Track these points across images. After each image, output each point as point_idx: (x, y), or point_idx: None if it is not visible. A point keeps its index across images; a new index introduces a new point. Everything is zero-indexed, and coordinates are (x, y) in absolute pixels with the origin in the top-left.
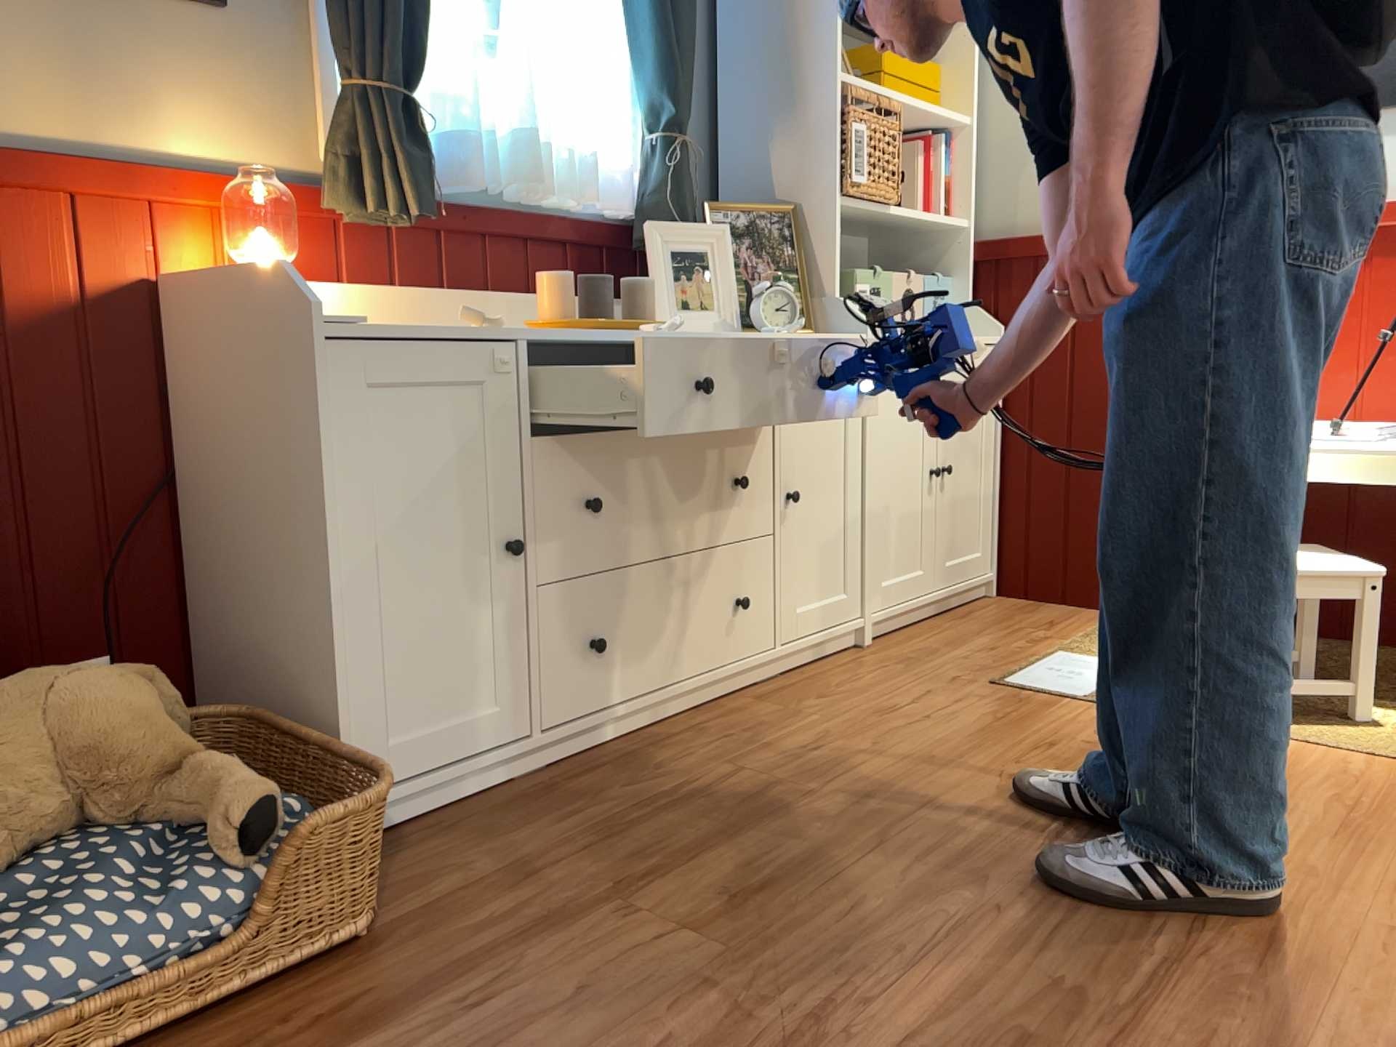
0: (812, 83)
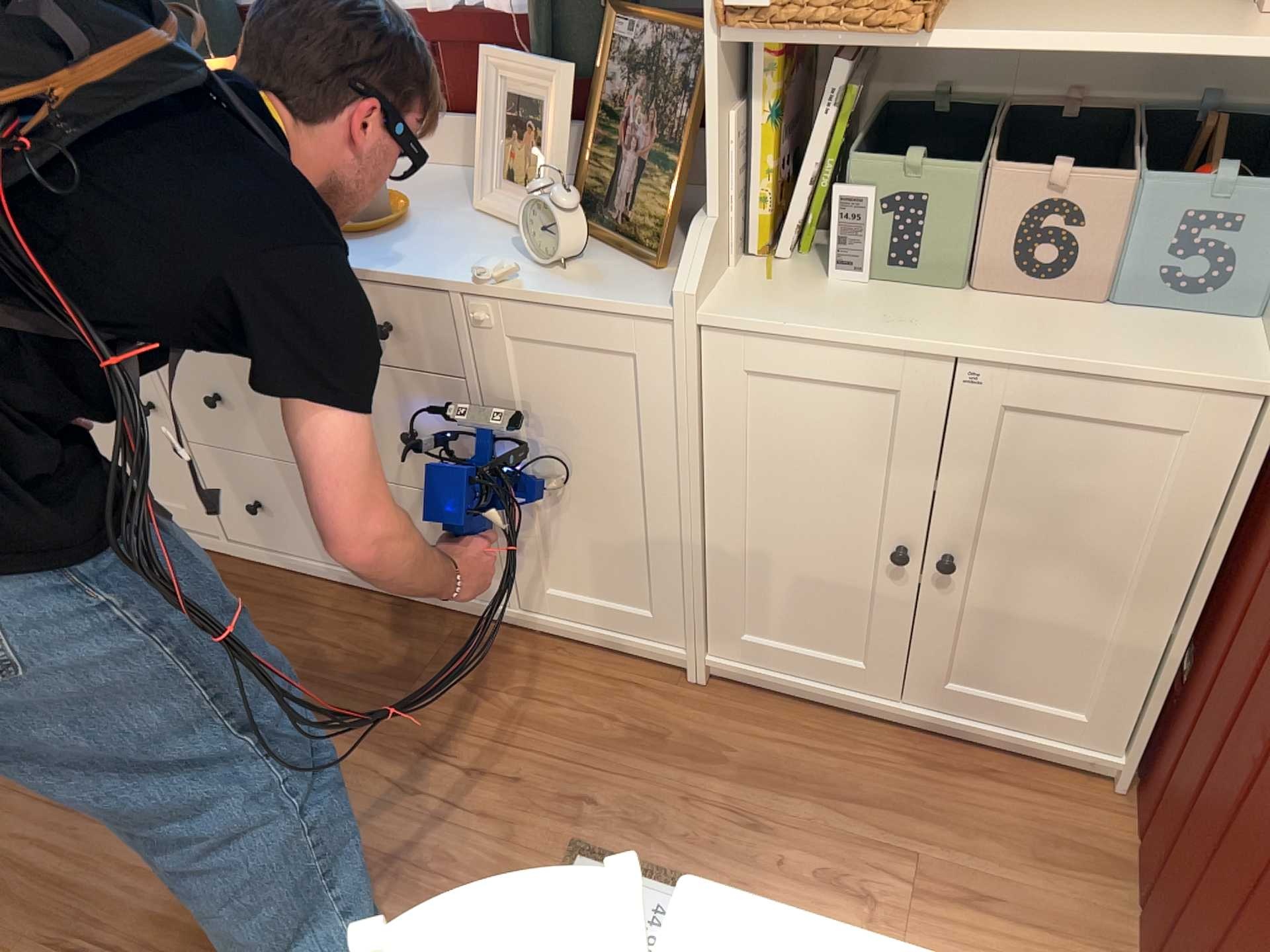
0: None
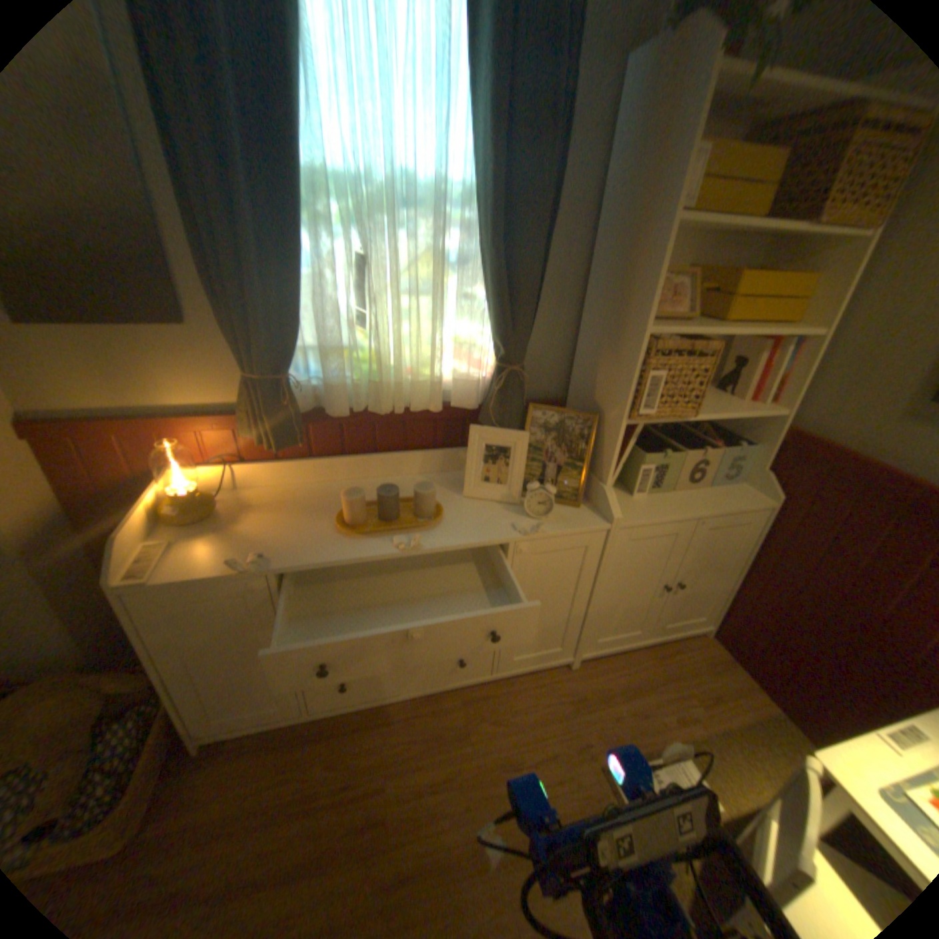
0: (631, 329)
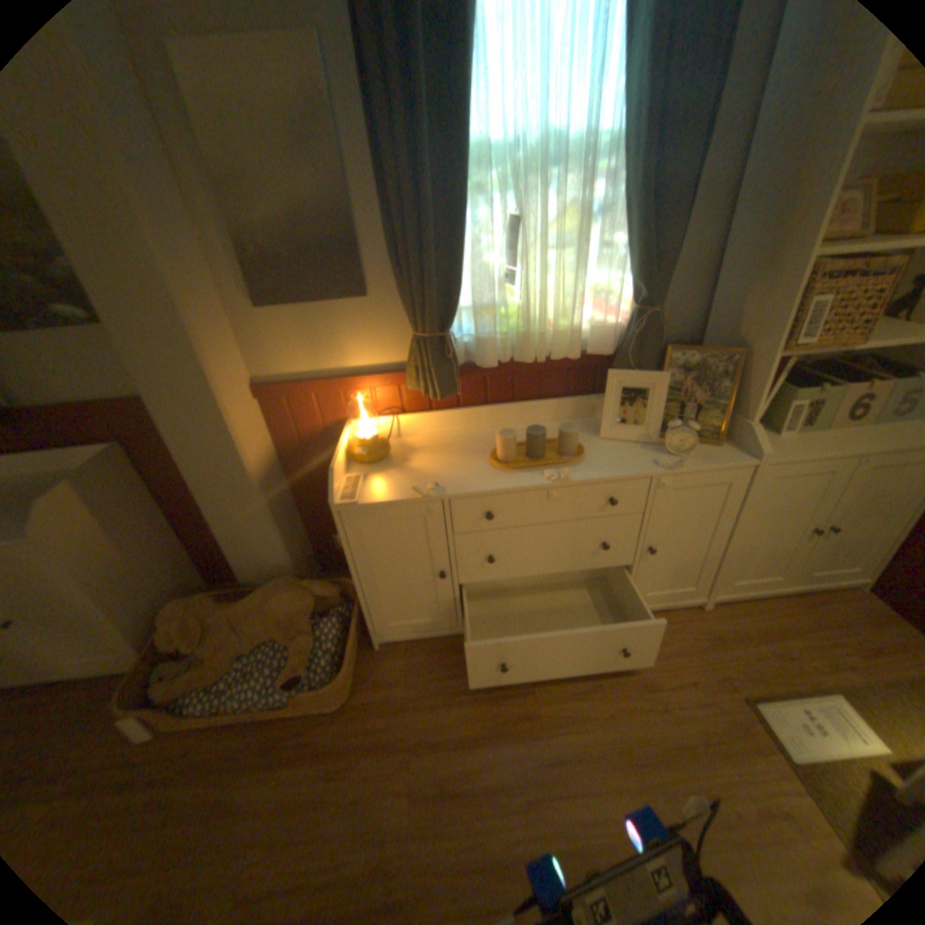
0: (791, 254)
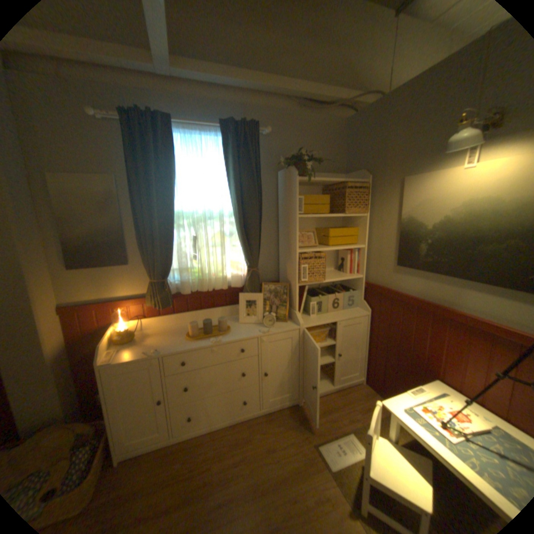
0: (292, 251)
